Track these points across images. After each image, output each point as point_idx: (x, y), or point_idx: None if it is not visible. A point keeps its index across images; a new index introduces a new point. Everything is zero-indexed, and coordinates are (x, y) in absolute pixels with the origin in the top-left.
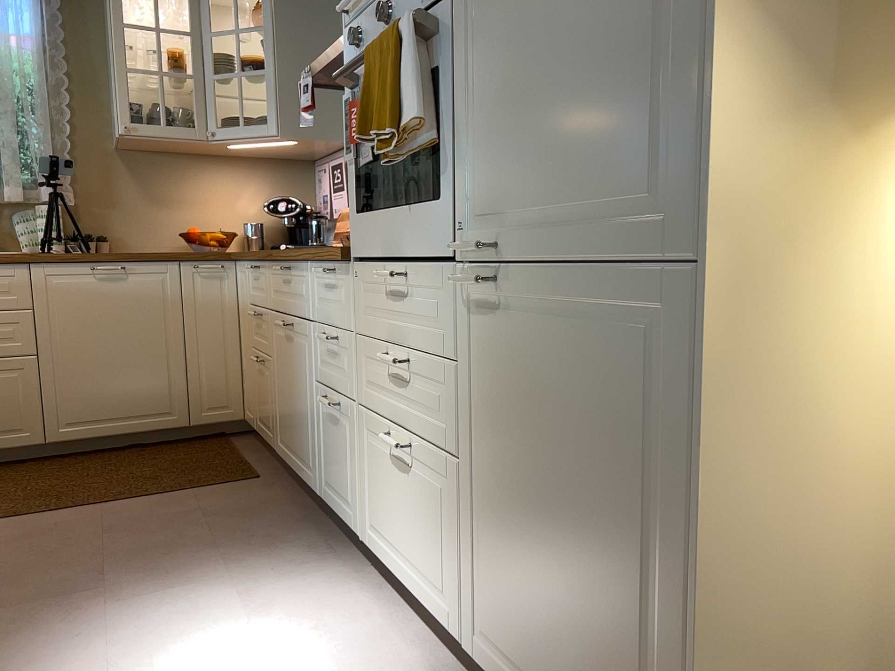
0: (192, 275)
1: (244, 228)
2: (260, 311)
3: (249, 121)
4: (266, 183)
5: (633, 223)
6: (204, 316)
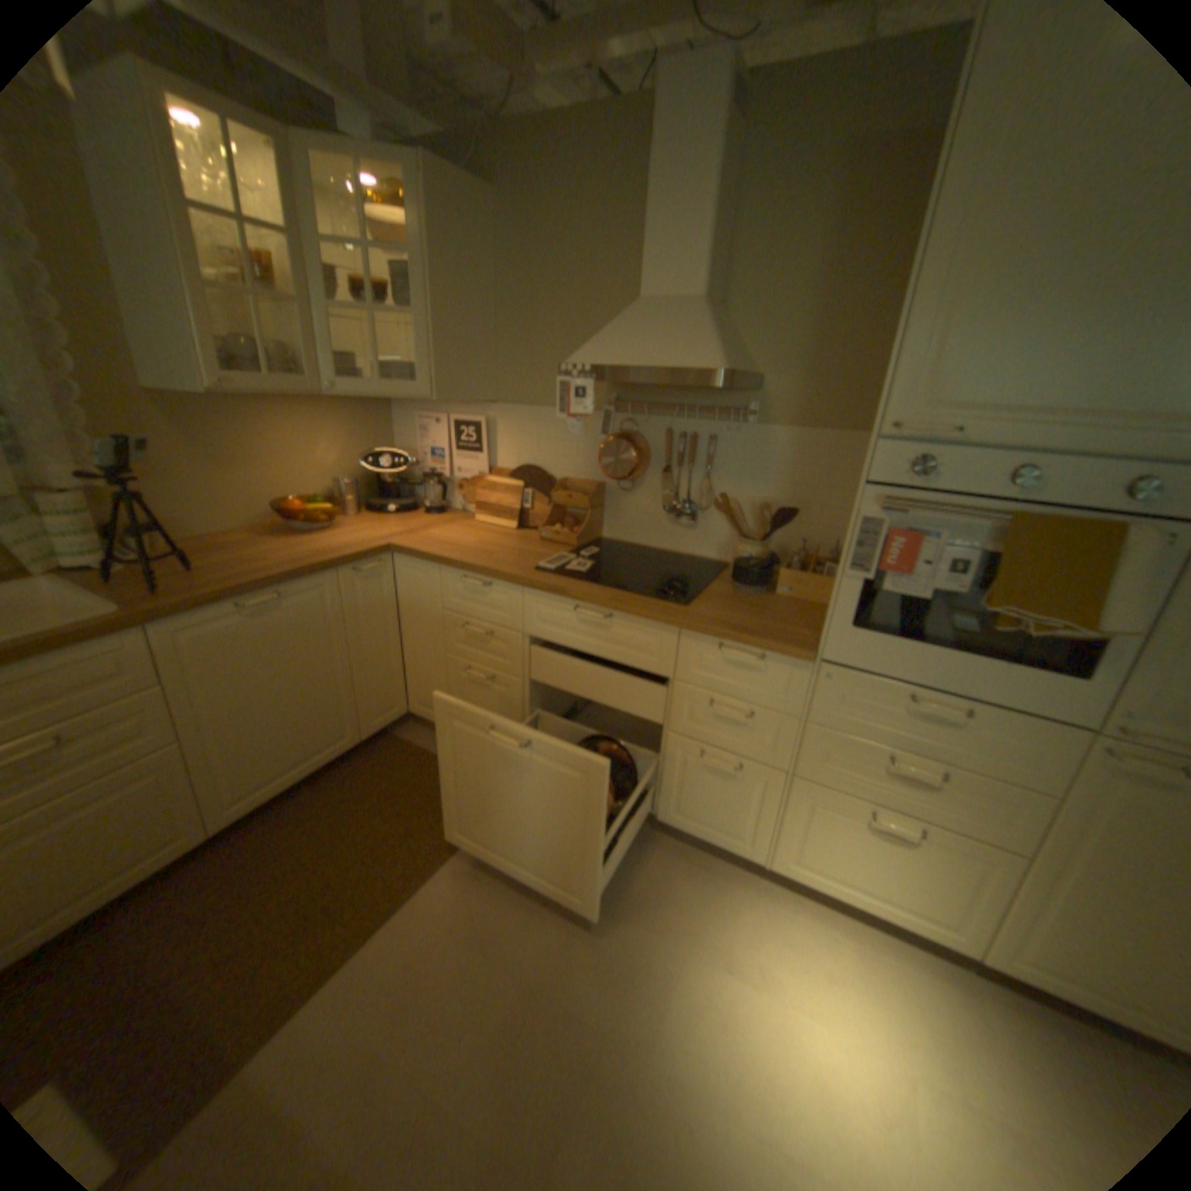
0: (352, 580)
1: (335, 487)
2: (487, 627)
3: (349, 359)
4: (344, 427)
5: None
6: (367, 623)
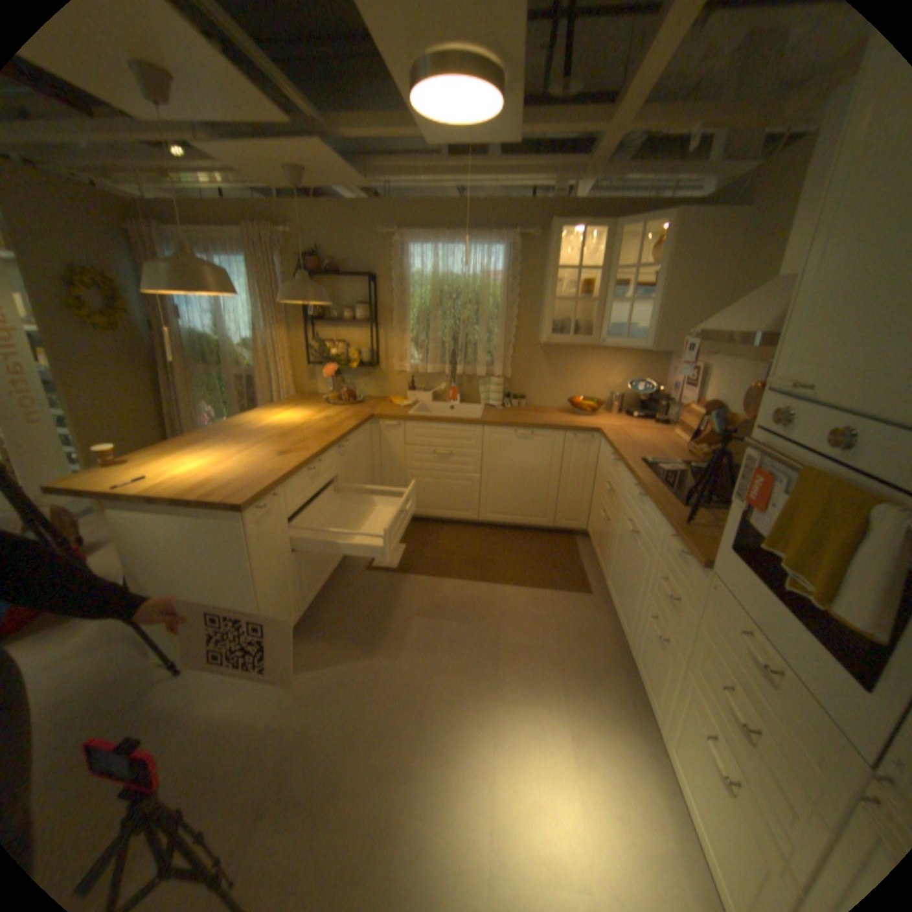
0: (571, 441)
1: (610, 397)
2: (613, 488)
3: (630, 327)
4: (632, 365)
5: None
6: (573, 466)
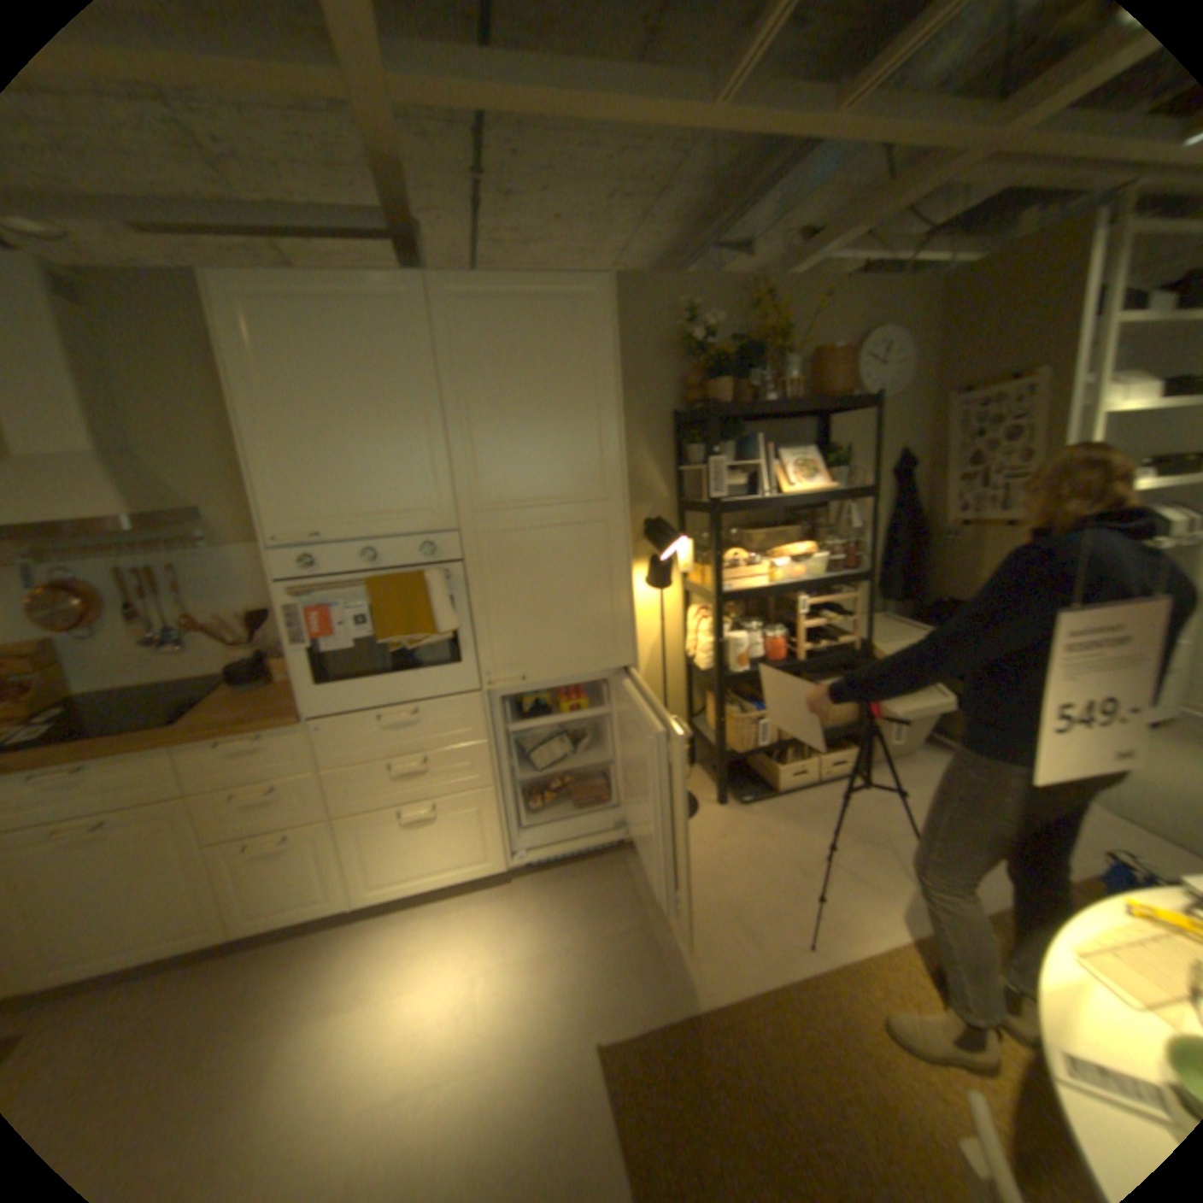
0: None
1: None
2: None
3: None
4: None
5: (600, 658)
6: None
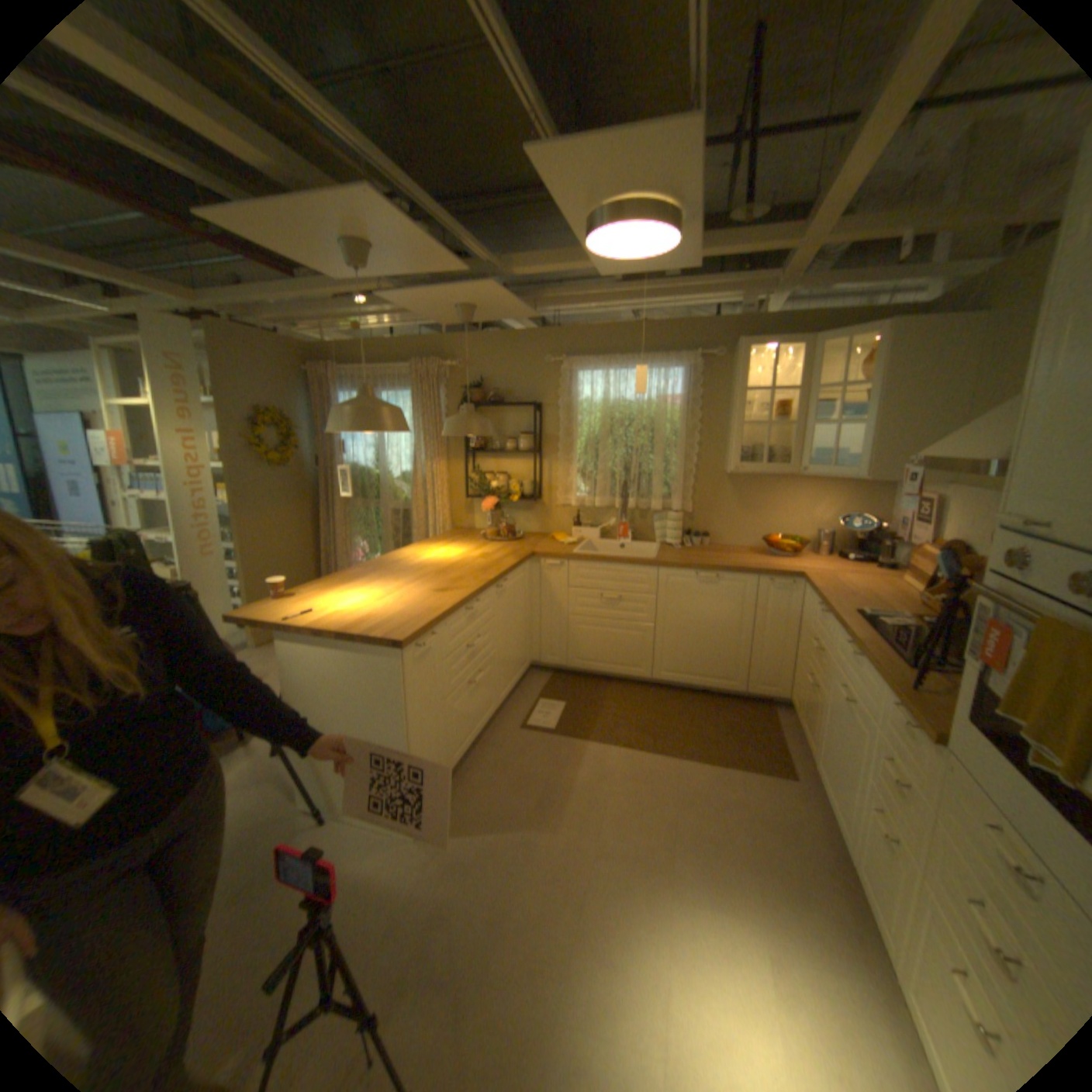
0: (768, 586)
1: (817, 534)
2: (822, 646)
3: (839, 452)
4: (844, 496)
5: None
6: (771, 618)
